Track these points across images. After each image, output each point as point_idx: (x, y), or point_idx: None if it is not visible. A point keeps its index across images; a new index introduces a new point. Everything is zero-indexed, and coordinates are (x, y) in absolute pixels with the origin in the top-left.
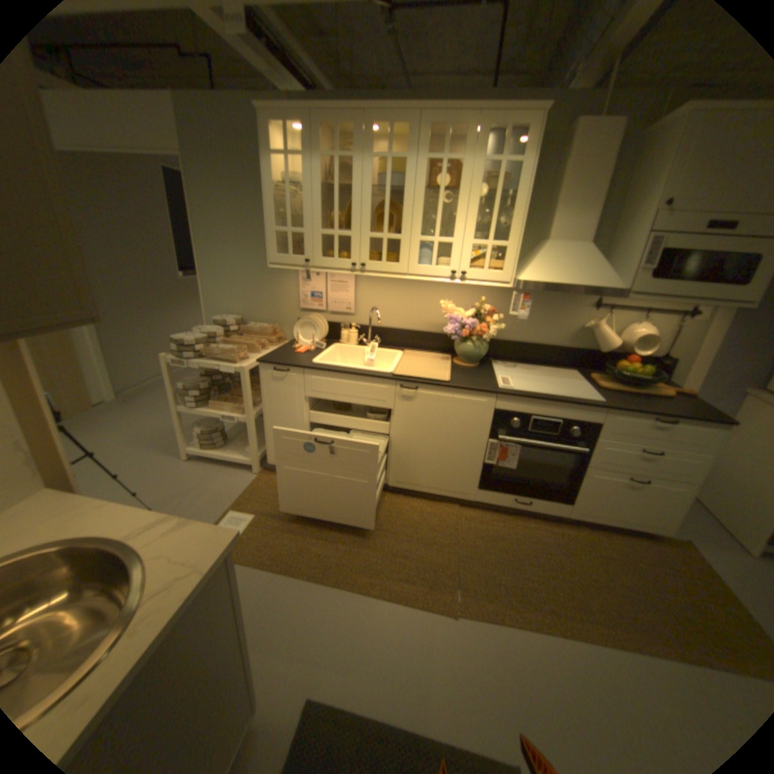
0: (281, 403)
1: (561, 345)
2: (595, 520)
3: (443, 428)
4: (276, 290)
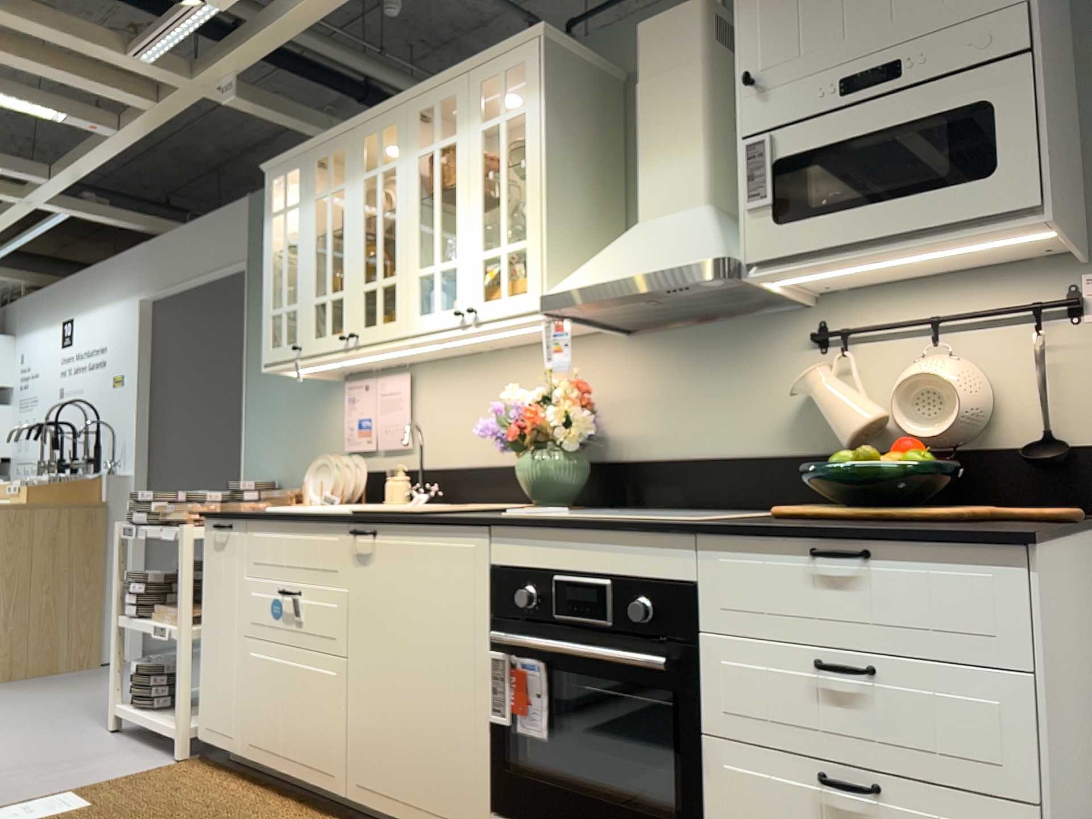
0: (218, 594)
1: (767, 454)
2: None
3: (415, 625)
4: (320, 427)
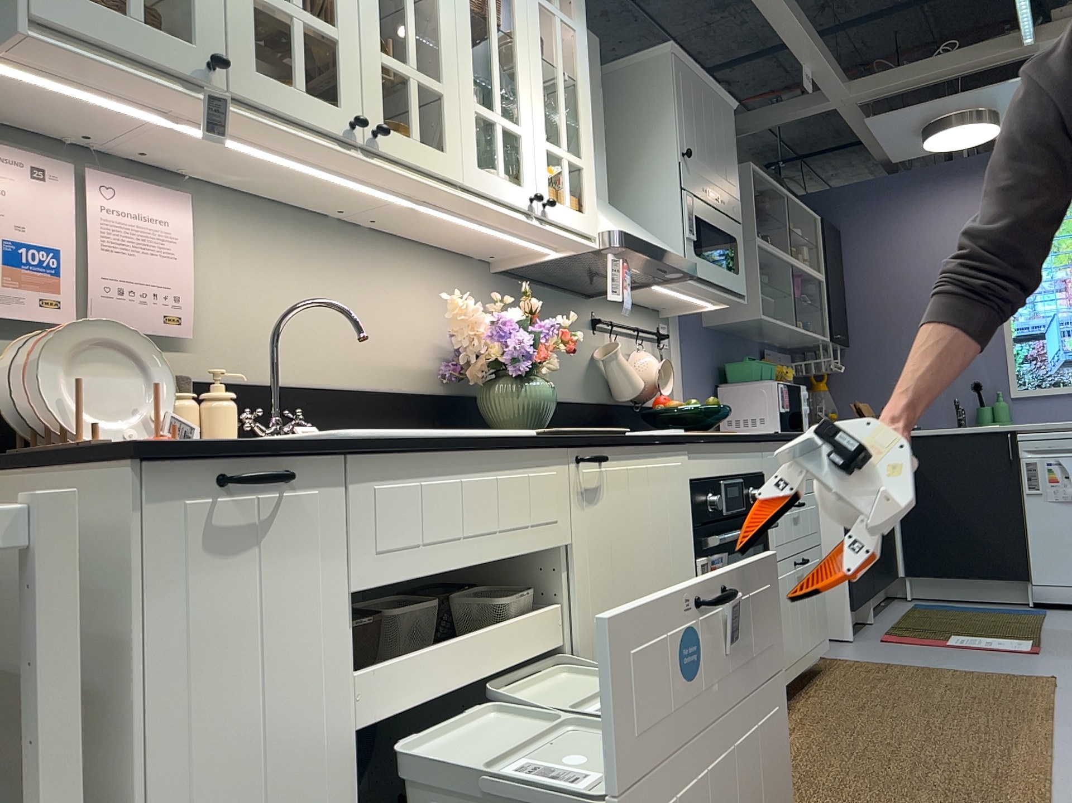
0: (235, 680)
1: (578, 401)
2: (794, 670)
3: (647, 560)
4: None
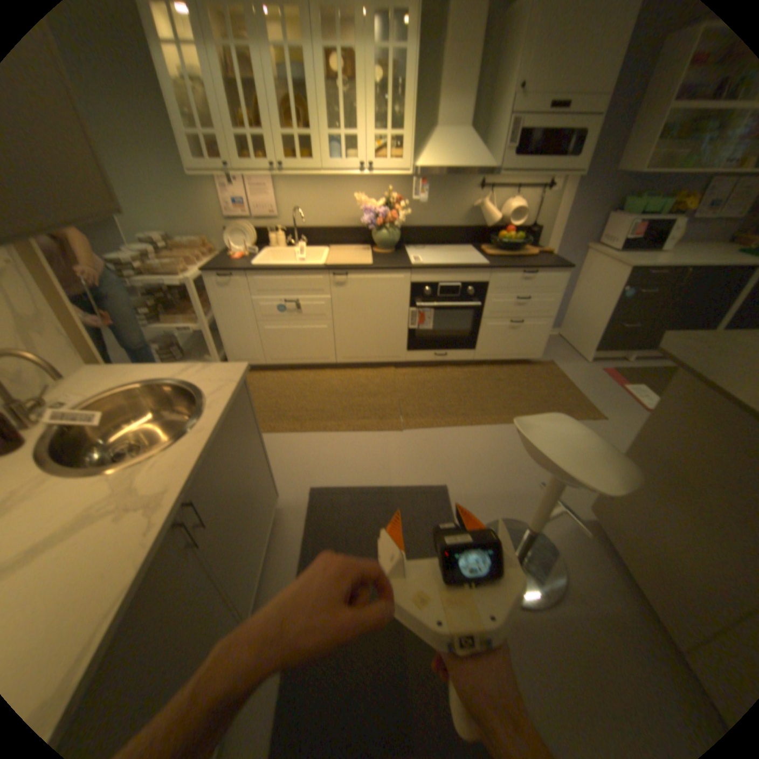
0: (229, 306)
1: (457, 225)
2: (490, 357)
3: (372, 304)
4: (193, 198)
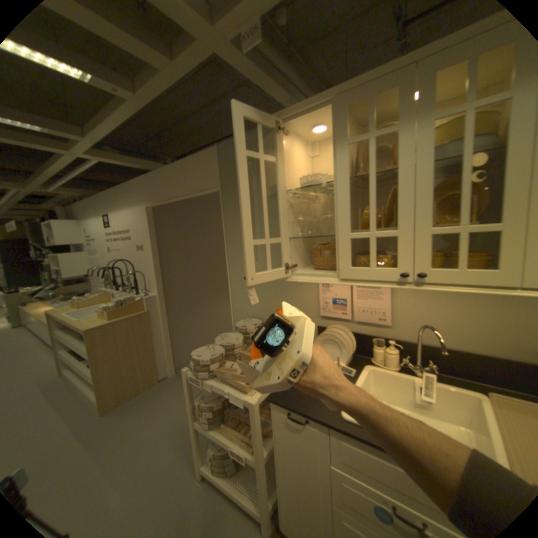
0: (295, 461)
1: None
2: None
3: None
4: (294, 295)
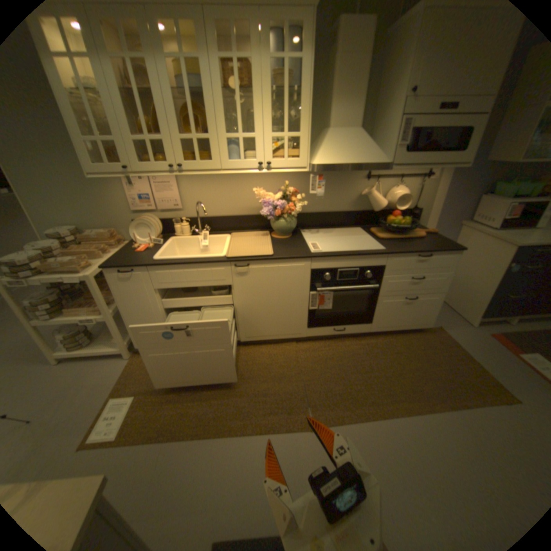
0: (133, 299)
1: (347, 210)
2: (386, 329)
3: (275, 291)
4: (103, 197)
